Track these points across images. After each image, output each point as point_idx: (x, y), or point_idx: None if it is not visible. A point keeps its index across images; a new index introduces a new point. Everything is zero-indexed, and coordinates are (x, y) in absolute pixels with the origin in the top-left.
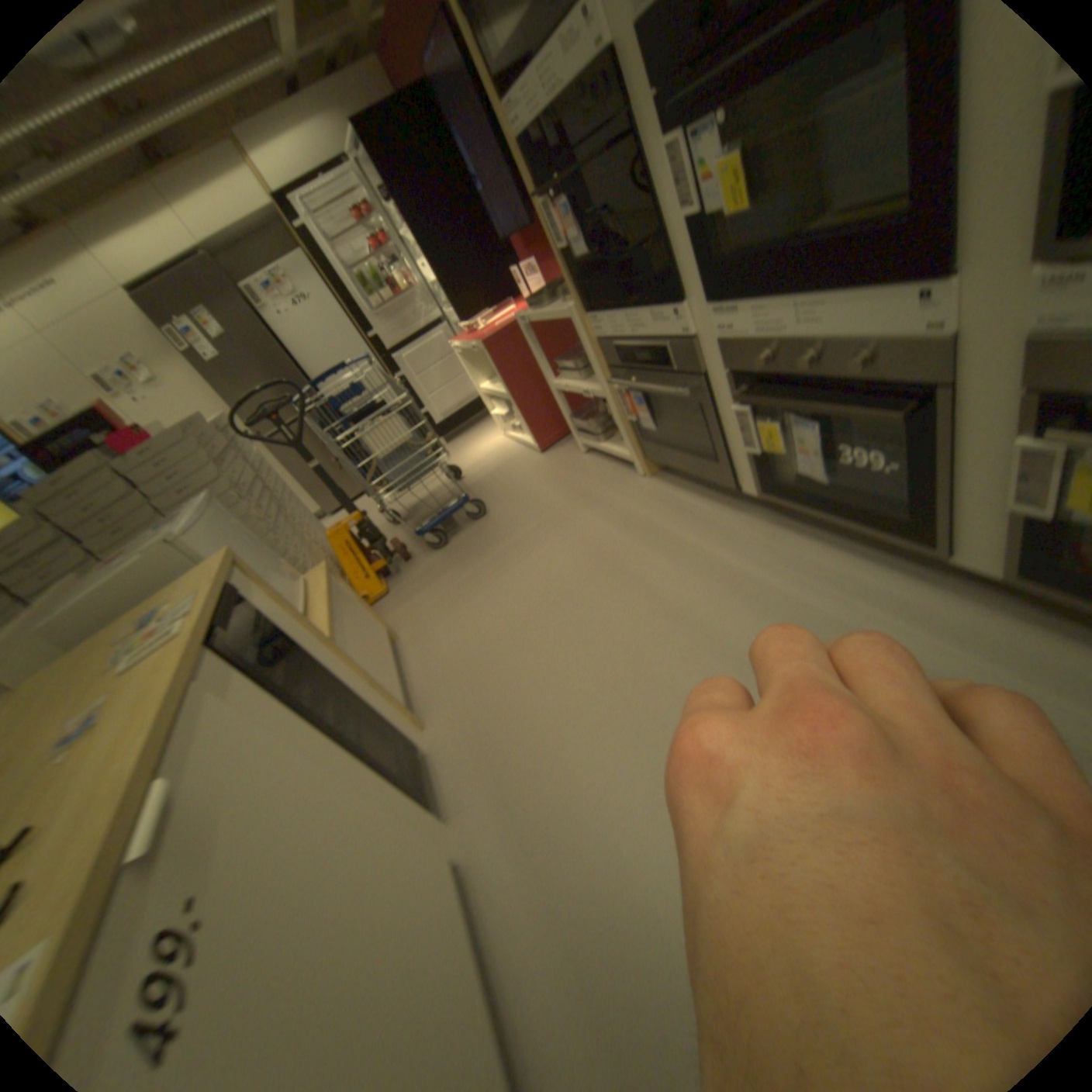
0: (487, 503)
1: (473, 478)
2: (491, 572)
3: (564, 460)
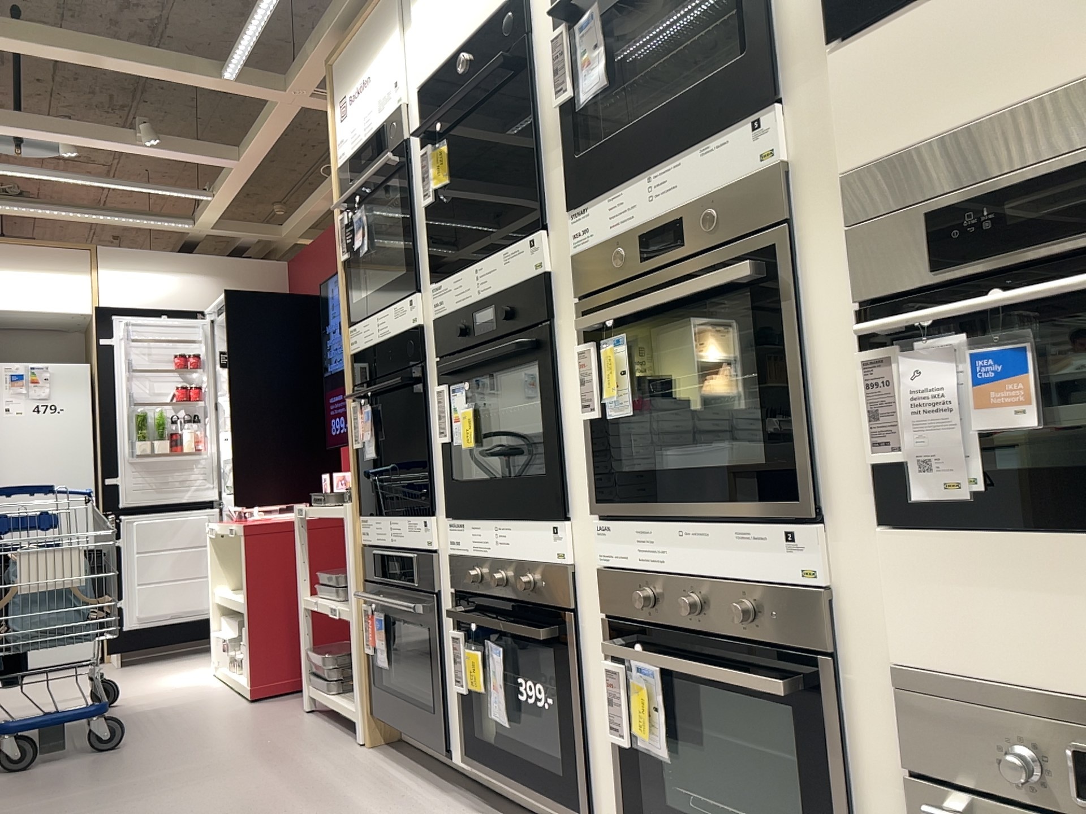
0: (132, 737)
1: (133, 708)
2: (77, 809)
3: (278, 712)
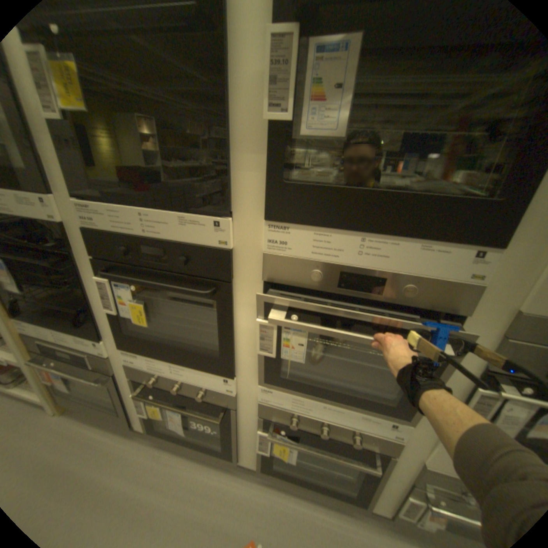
0: None
1: None
2: None
3: None
